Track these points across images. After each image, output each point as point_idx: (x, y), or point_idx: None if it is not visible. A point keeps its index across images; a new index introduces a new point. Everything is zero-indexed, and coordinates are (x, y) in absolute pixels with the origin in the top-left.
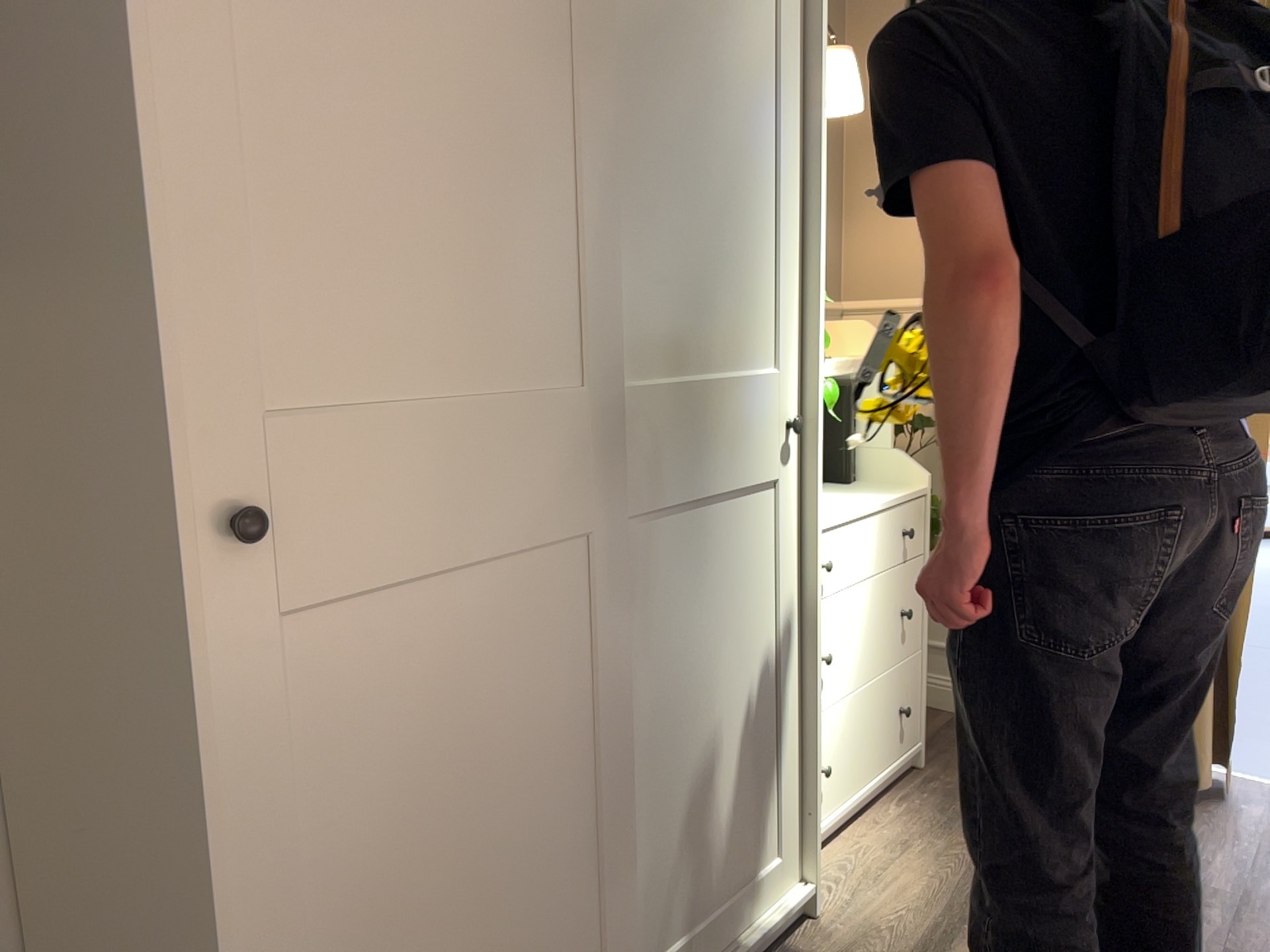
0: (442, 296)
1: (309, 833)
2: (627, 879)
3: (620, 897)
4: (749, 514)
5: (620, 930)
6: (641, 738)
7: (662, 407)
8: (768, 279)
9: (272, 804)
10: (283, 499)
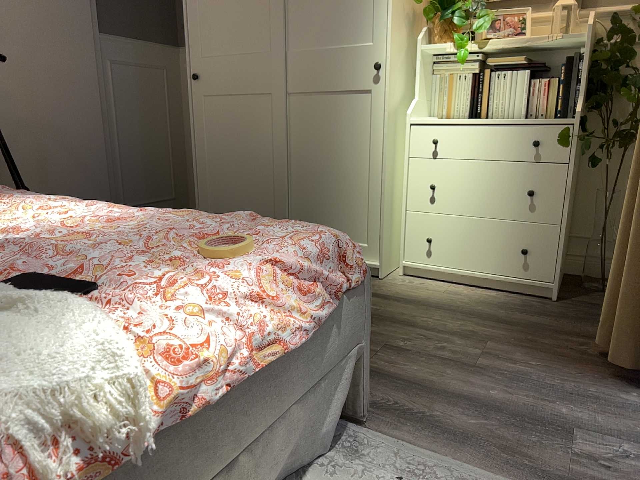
0: (233, 32)
1: (209, 141)
2: (289, 201)
3: (279, 201)
4: (352, 101)
5: (280, 211)
6: (298, 163)
7: (306, 59)
8: (366, 6)
9: (202, 131)
10: (204, 75)
